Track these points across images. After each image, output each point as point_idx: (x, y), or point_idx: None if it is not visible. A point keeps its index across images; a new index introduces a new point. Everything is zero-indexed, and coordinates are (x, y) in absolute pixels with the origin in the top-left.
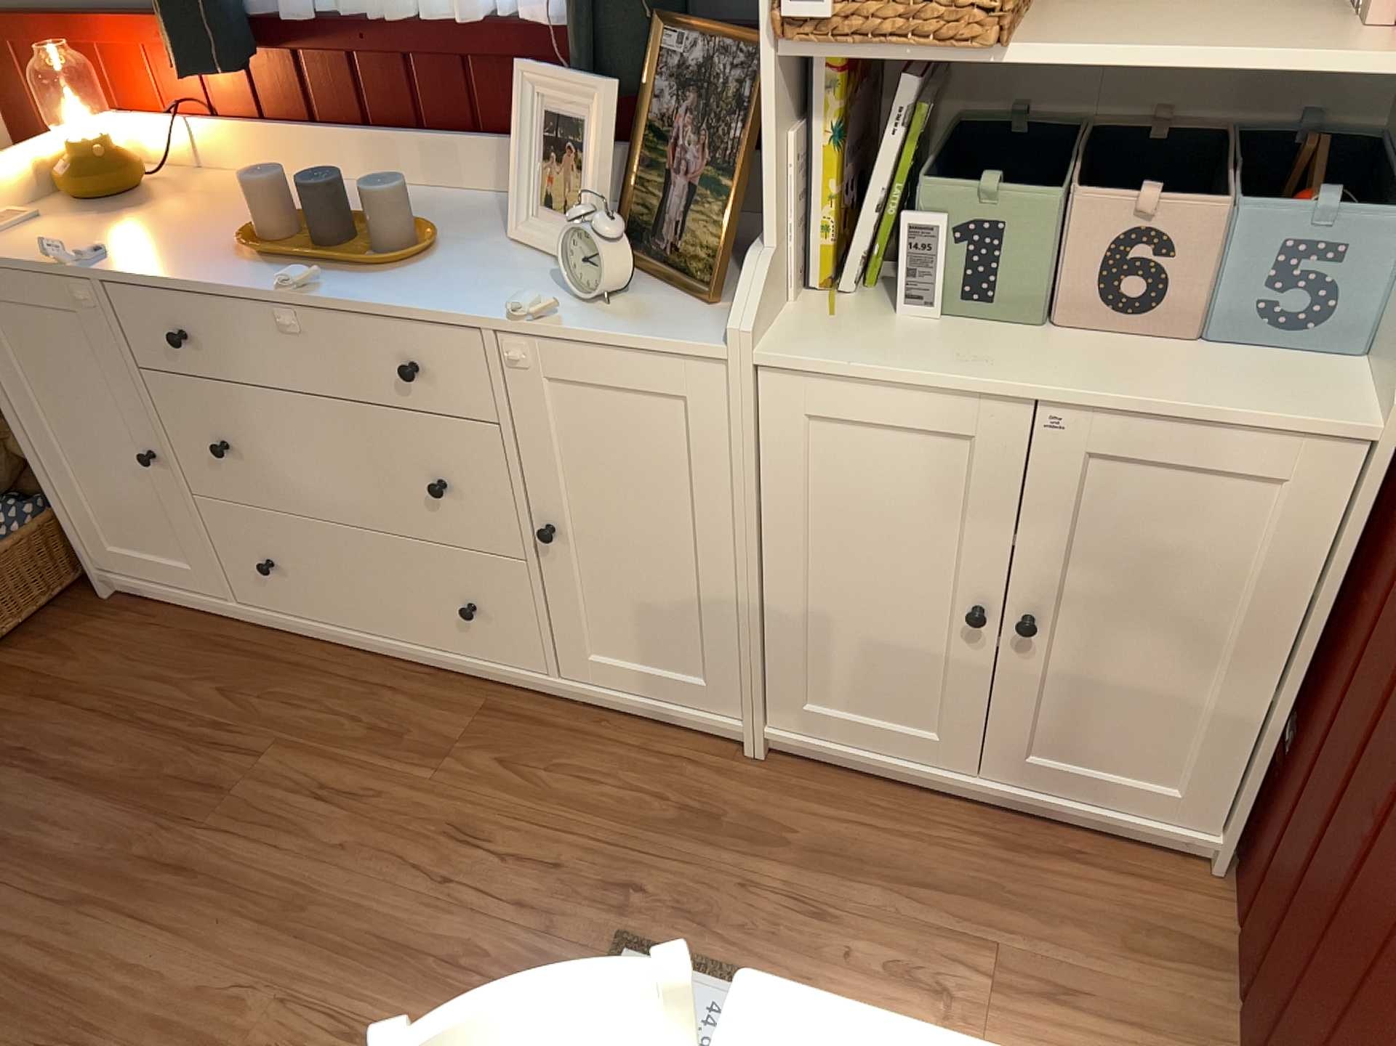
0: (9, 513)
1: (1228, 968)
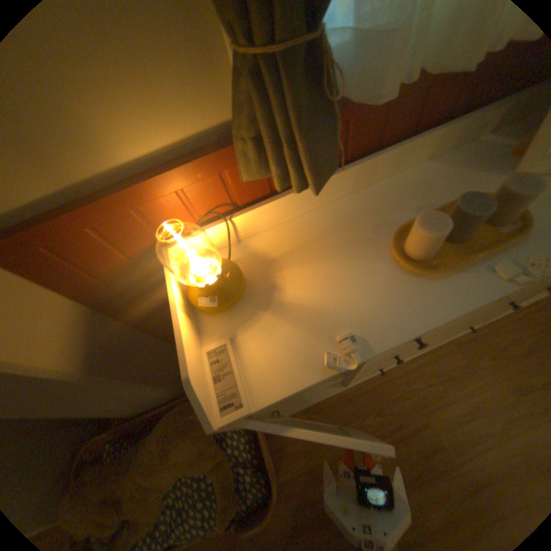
0: (229, 445)
1: None
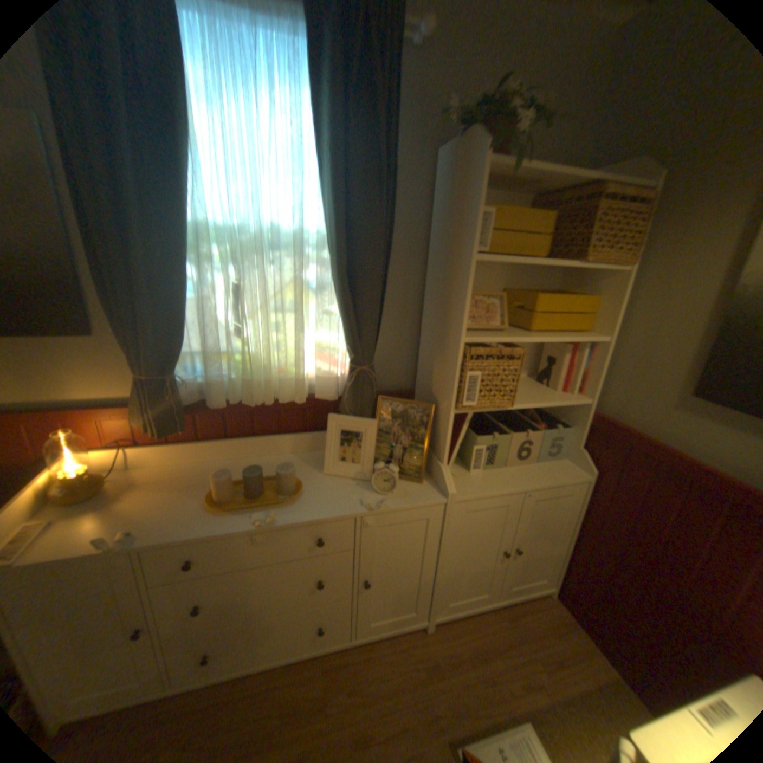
0: None
1: (583, 631)
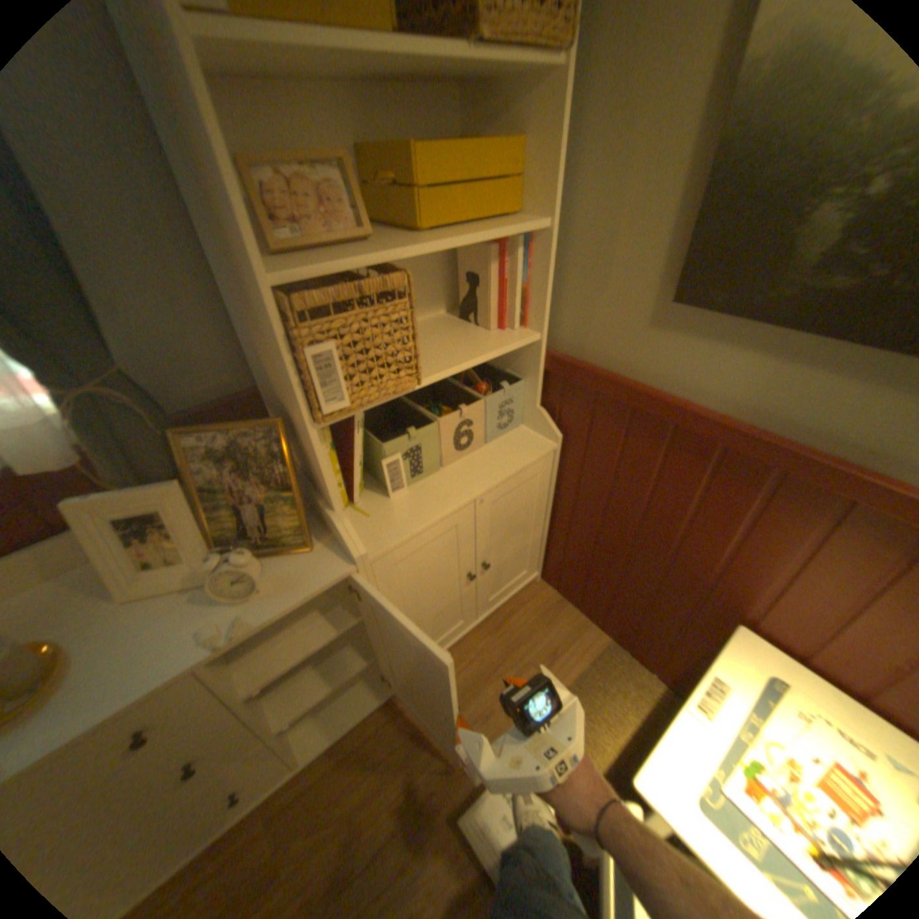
0: None
1: (571, 605)
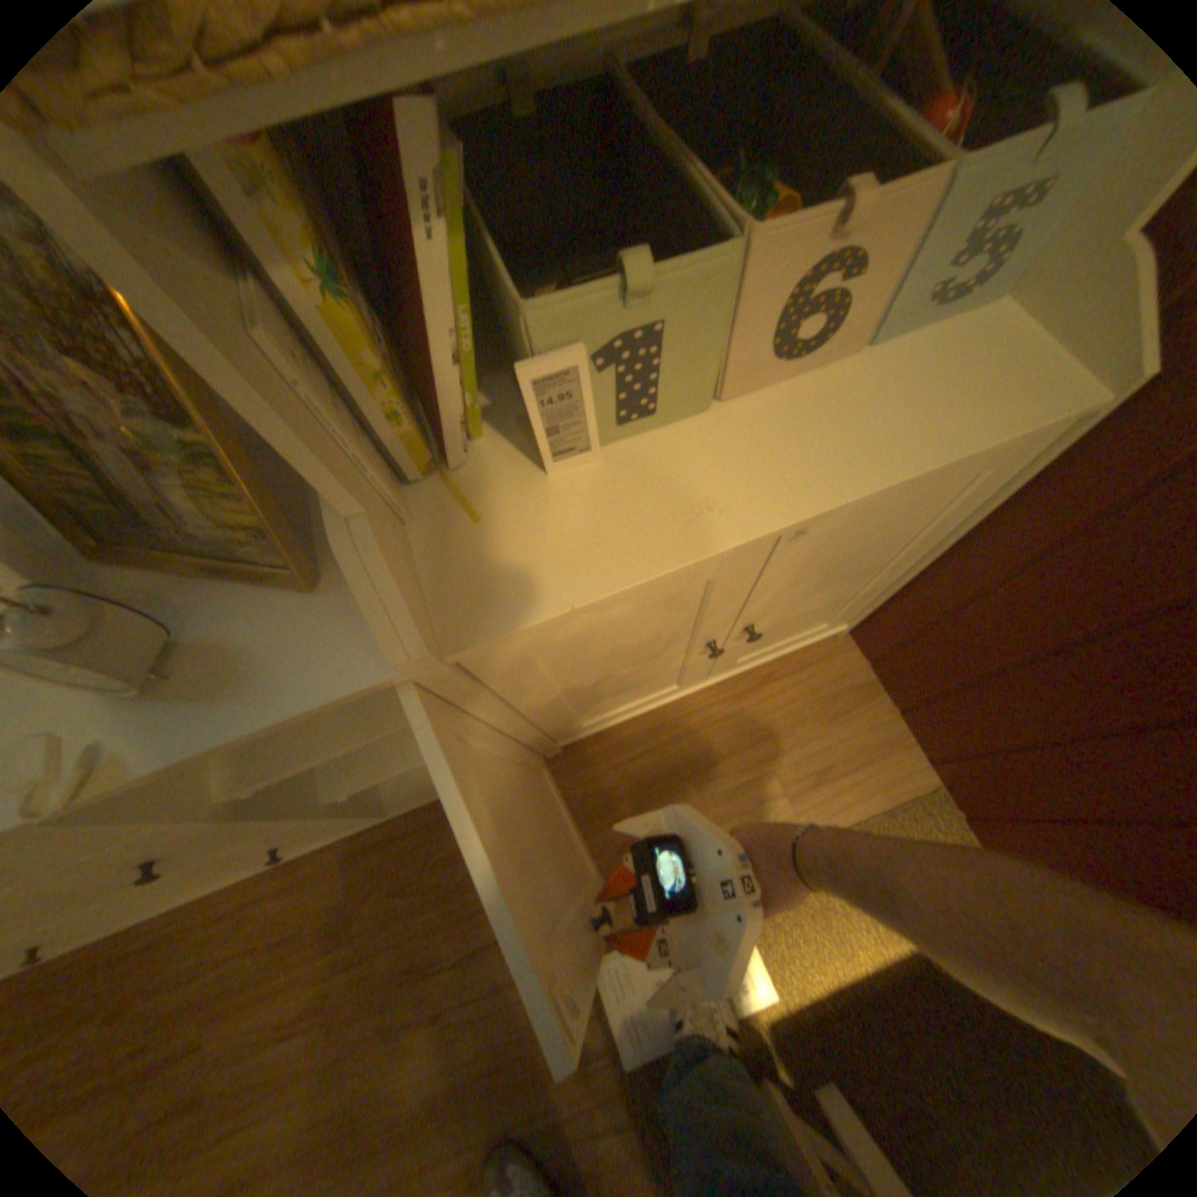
0: None
1: (887, 699)
